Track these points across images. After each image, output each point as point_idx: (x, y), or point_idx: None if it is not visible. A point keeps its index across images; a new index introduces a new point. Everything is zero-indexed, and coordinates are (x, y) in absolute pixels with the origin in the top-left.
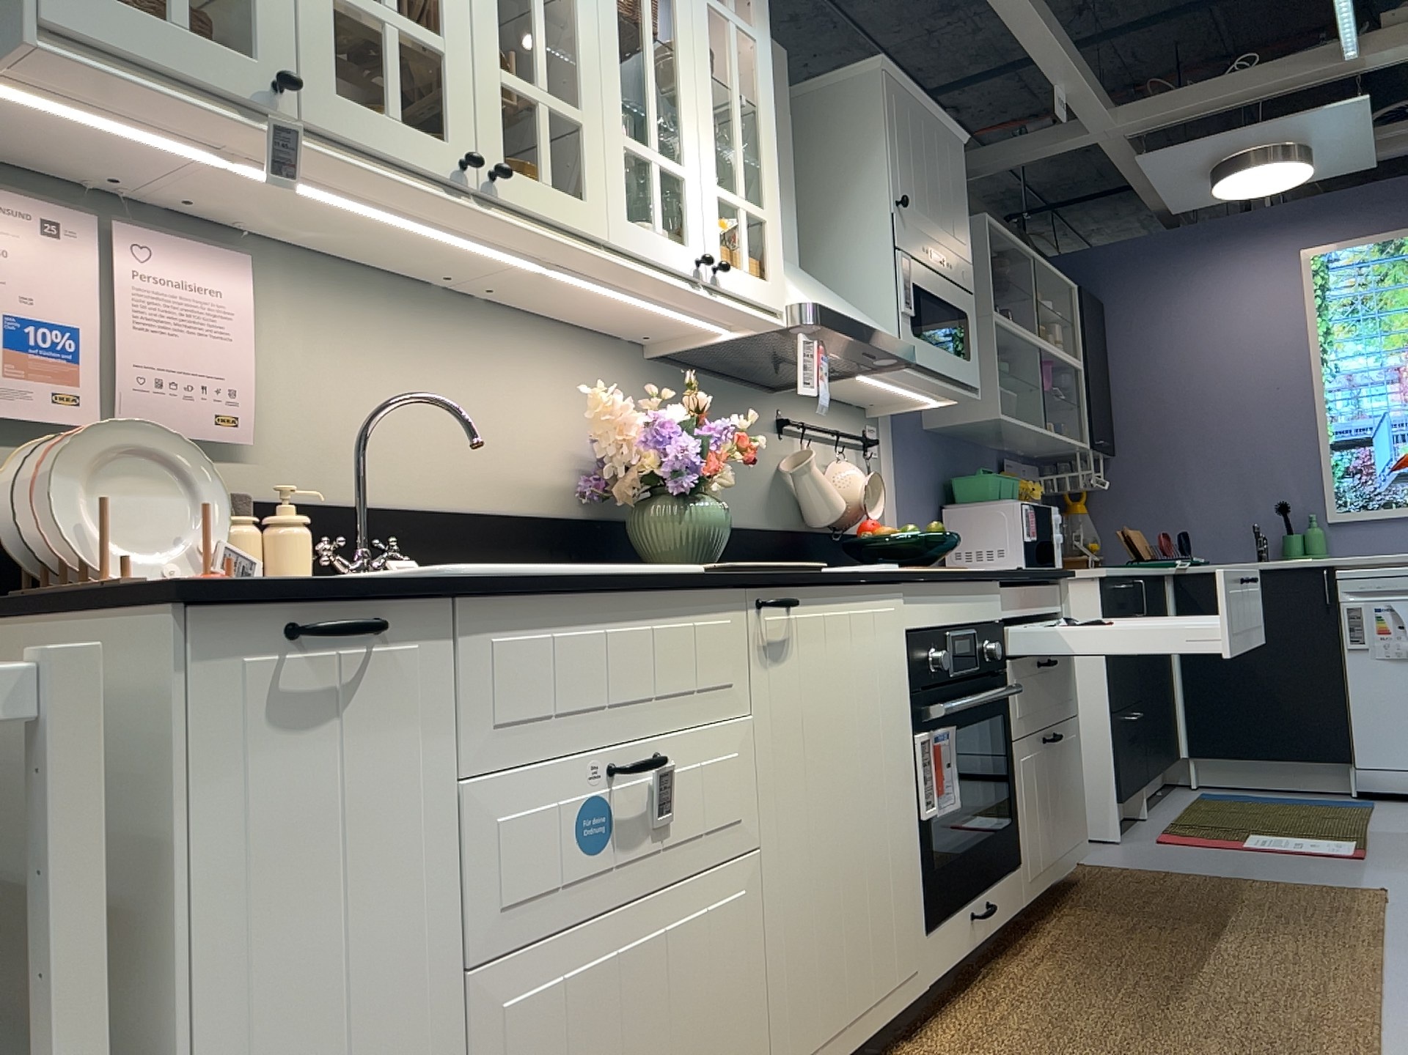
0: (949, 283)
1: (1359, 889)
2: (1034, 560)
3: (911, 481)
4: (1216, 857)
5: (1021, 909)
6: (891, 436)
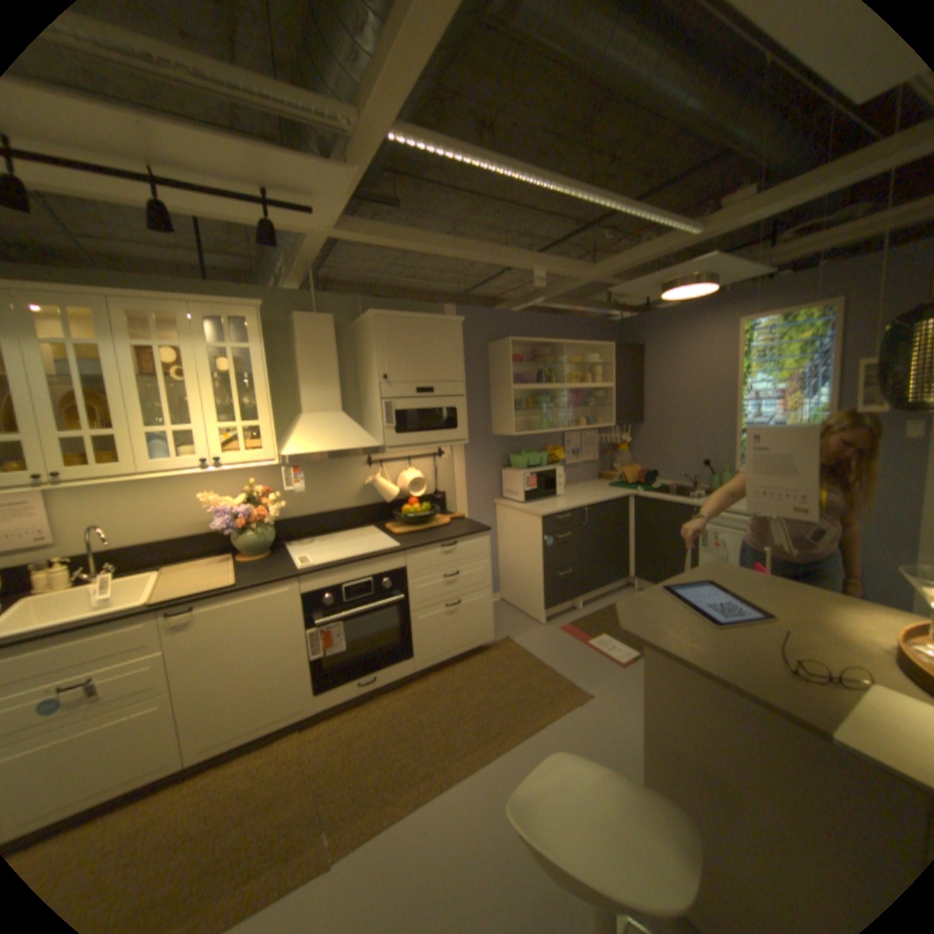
0: (440, 397)
1: (582, 694)
2: (532, 498)
3: (475, 462)
4: (565, 649)
5: (410, 675)
6: (460, 446)
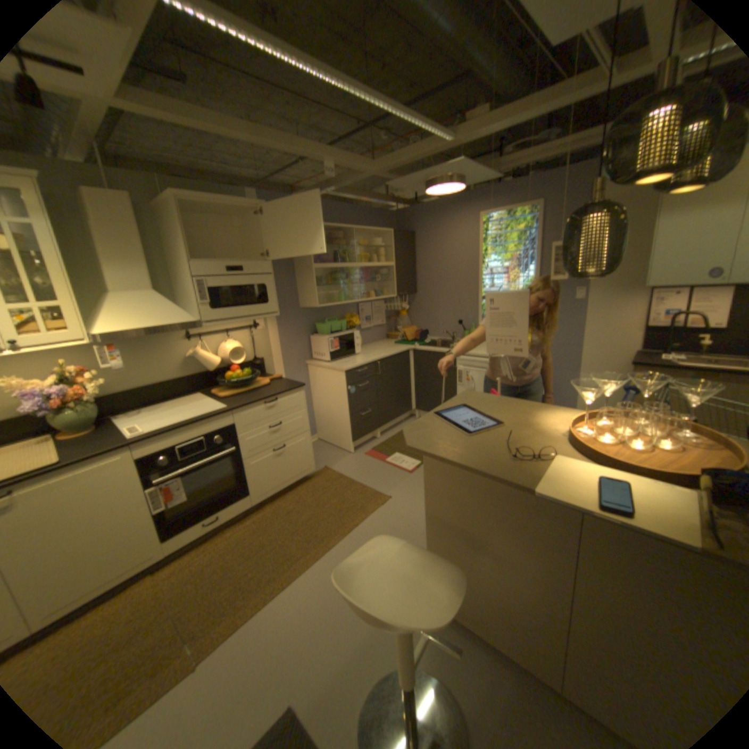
0: (249, 274)
1: (383, 496)
2: (336, 357)
3: (287, 331)
4: (369, 467)
5: (248, 509)
6: (272, 317)
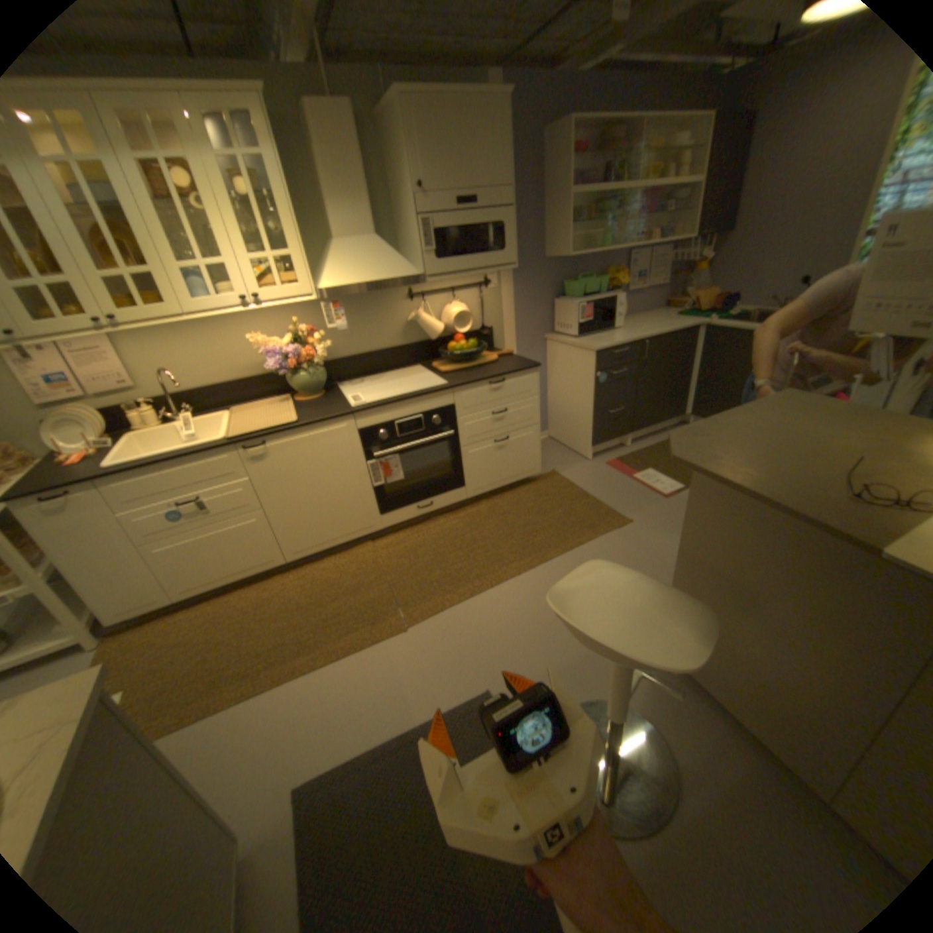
0: (484, 208)
1: (622, 518)
2: (587, 331)
3: (526, 291)
4: (610, 481)
5: (463, 500)
6: (508, 272)
